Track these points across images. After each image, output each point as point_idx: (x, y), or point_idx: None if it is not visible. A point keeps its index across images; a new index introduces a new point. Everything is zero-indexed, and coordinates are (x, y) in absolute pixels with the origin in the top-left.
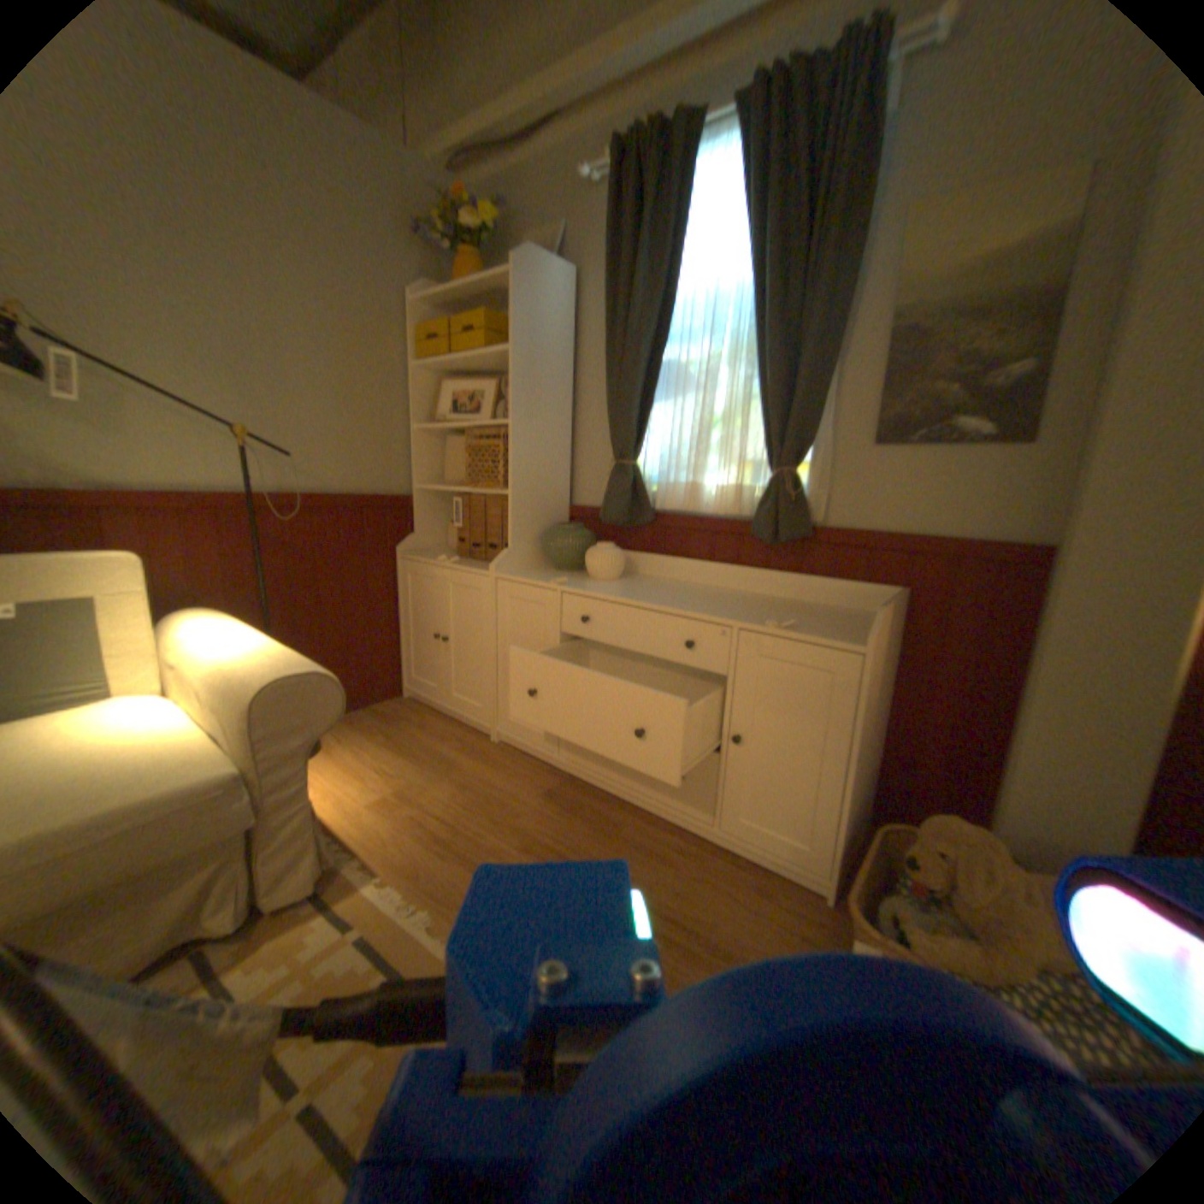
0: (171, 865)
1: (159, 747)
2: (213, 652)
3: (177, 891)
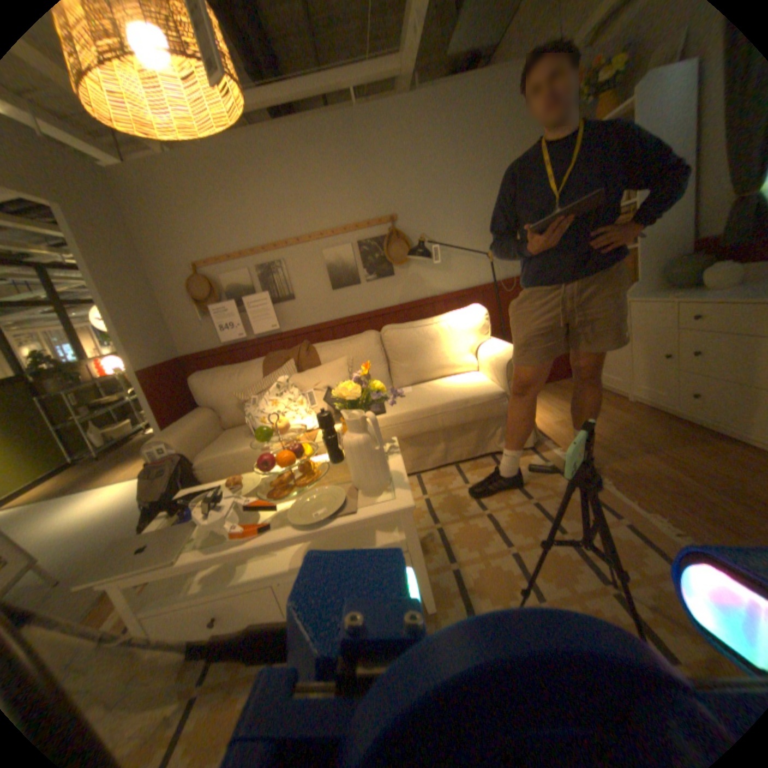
0: (484, 420)
1: (476, 382)
2: (489, 348)
3: (486, 431)
